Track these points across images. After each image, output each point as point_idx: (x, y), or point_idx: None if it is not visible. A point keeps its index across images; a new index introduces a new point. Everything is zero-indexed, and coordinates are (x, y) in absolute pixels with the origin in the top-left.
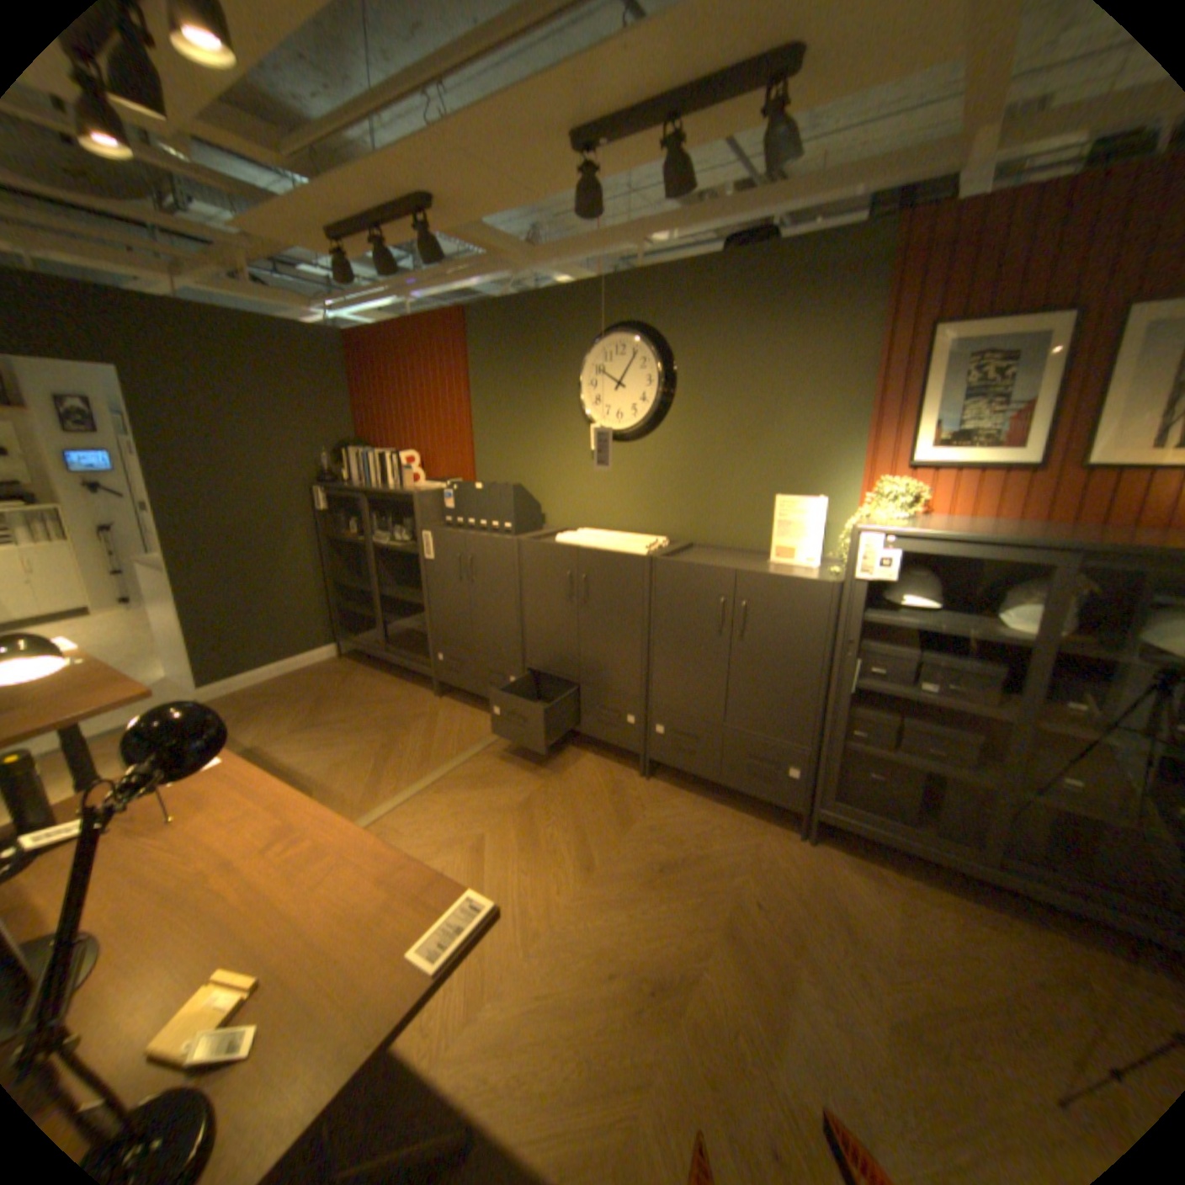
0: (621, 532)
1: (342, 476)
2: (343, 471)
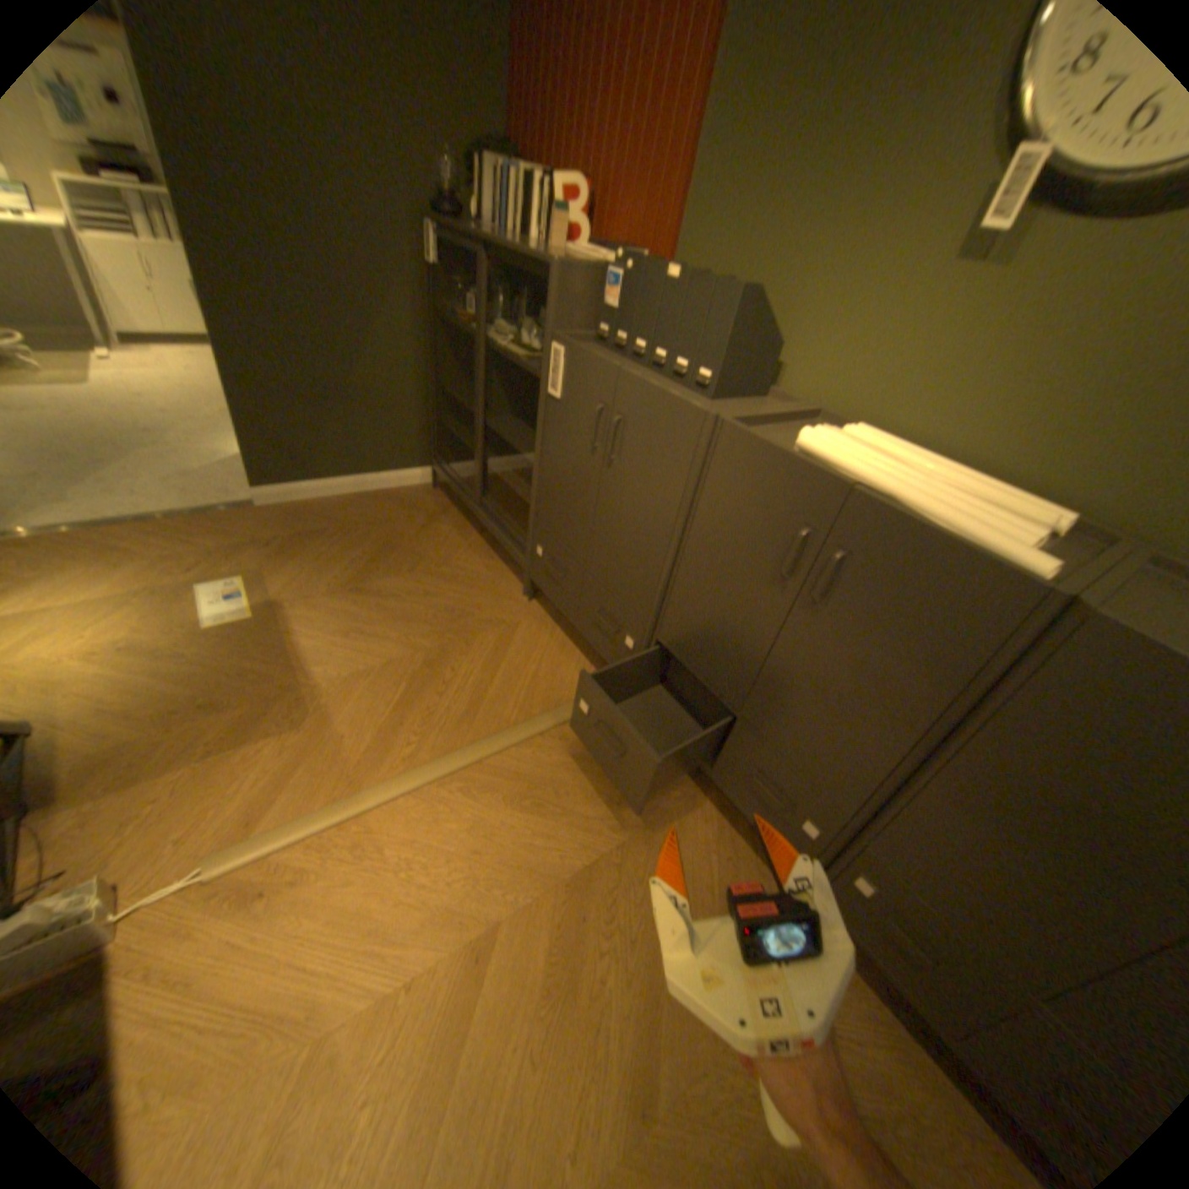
0: (945, 451)
1: (471, 206)
2: (475, 197)
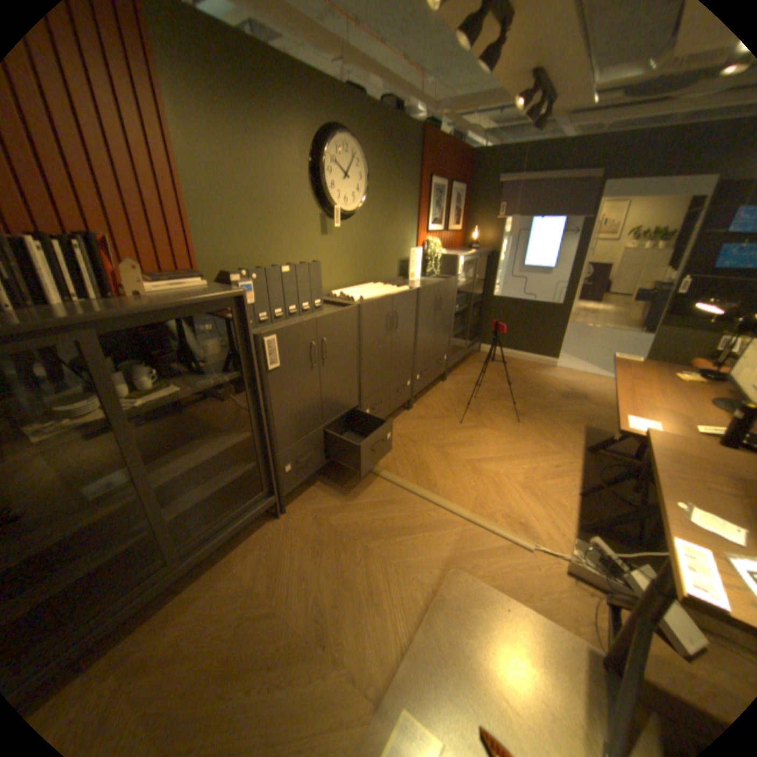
0: (342, 288)
1: None
2: None
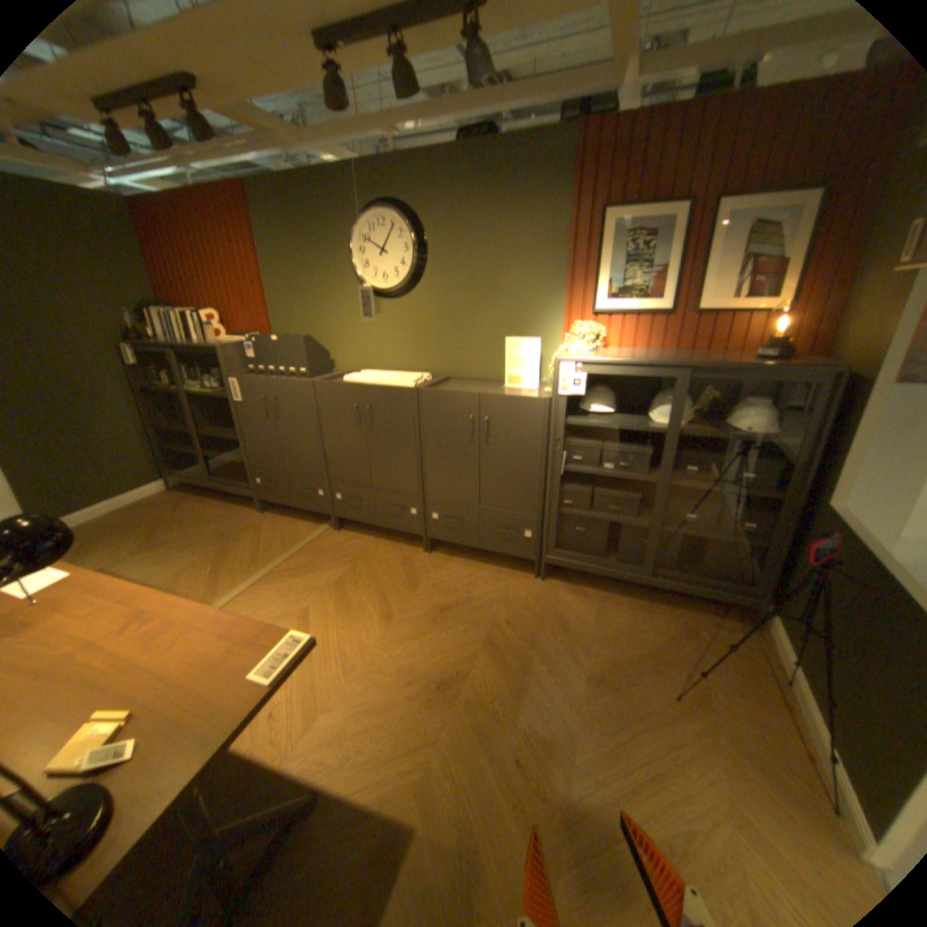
0: (395, 371)
1: (147, 333)
2: (147, 328)
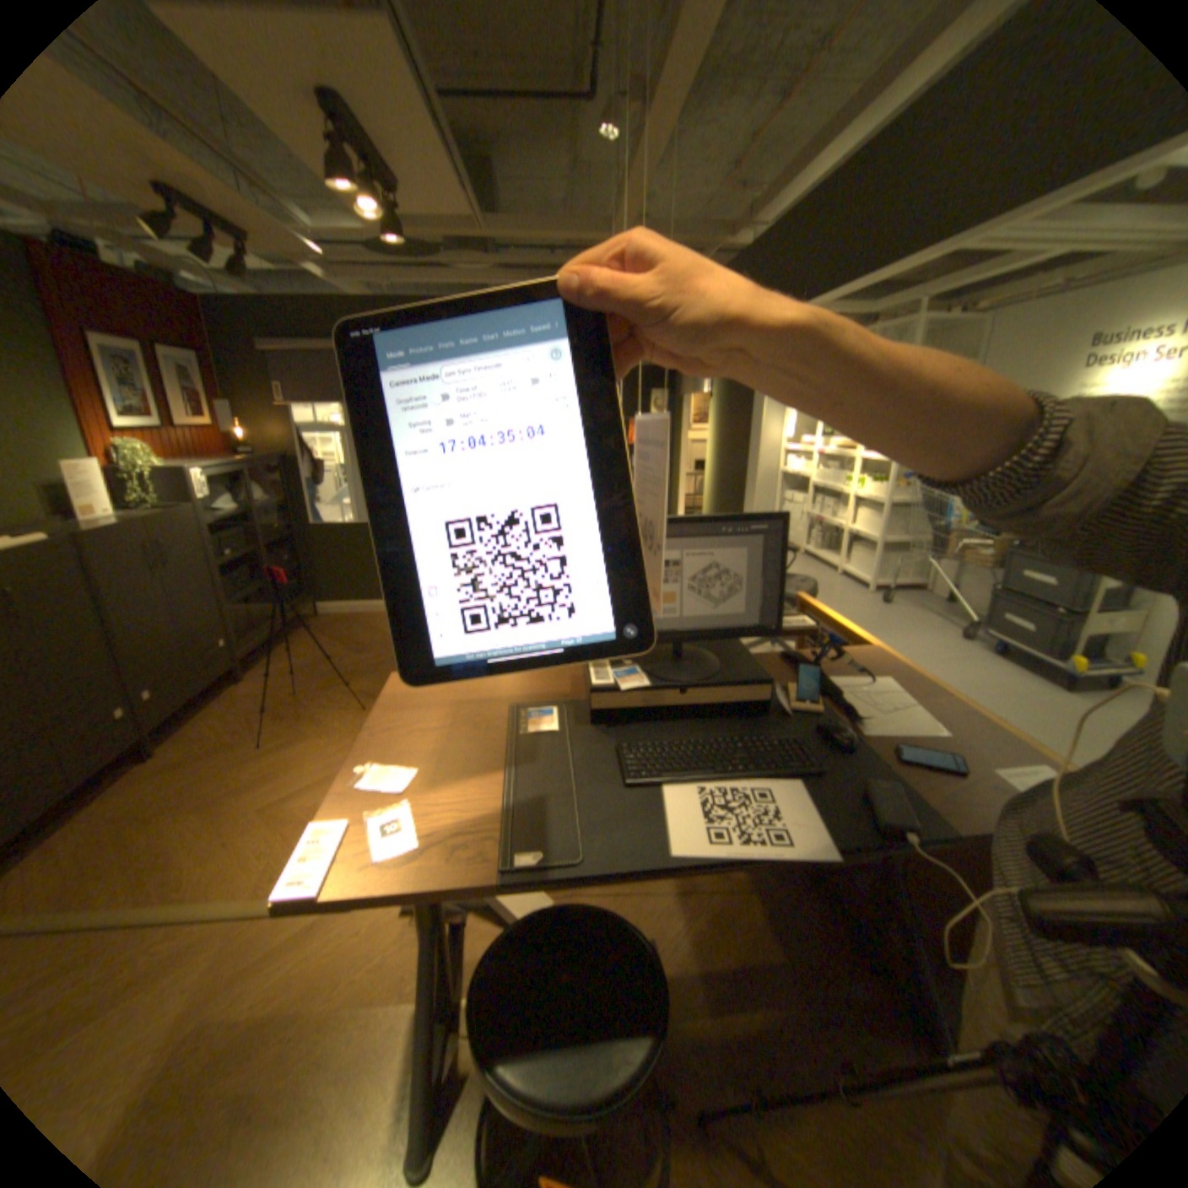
0: None
1: None
2: None
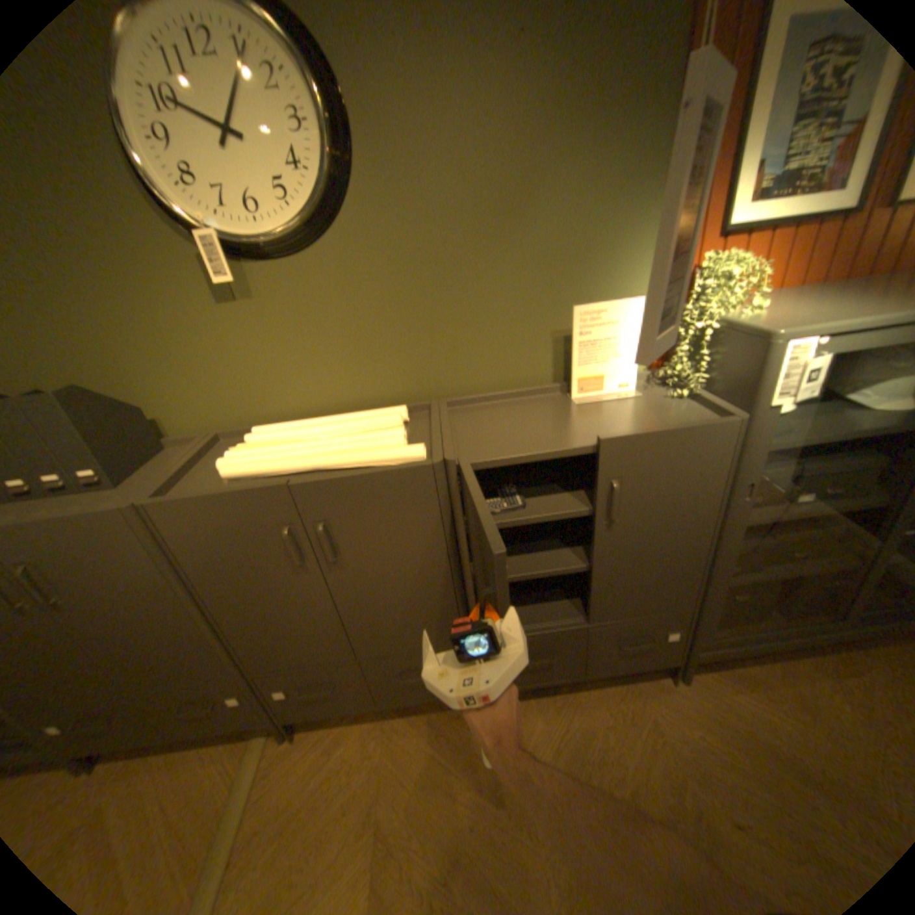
0: (317, 413)
1: None
2: None
